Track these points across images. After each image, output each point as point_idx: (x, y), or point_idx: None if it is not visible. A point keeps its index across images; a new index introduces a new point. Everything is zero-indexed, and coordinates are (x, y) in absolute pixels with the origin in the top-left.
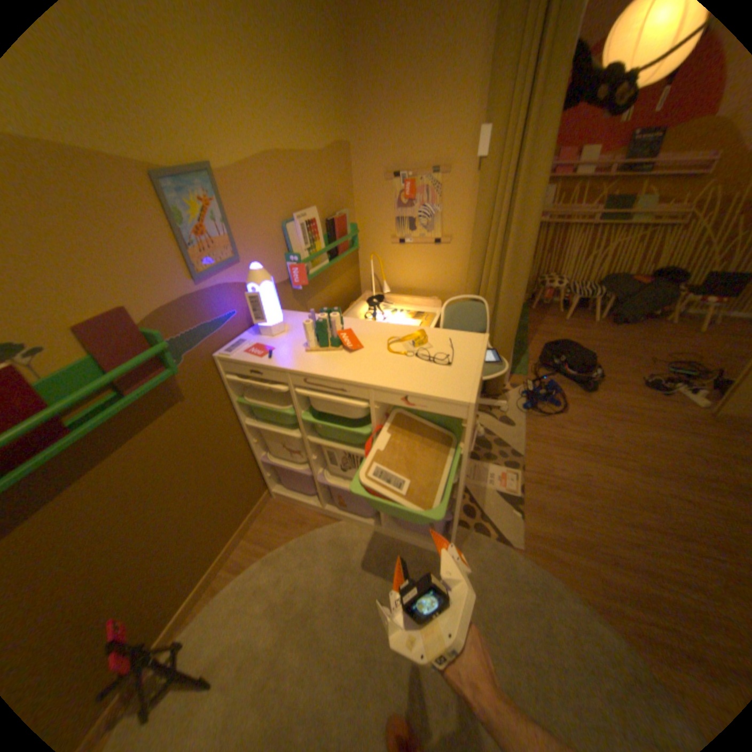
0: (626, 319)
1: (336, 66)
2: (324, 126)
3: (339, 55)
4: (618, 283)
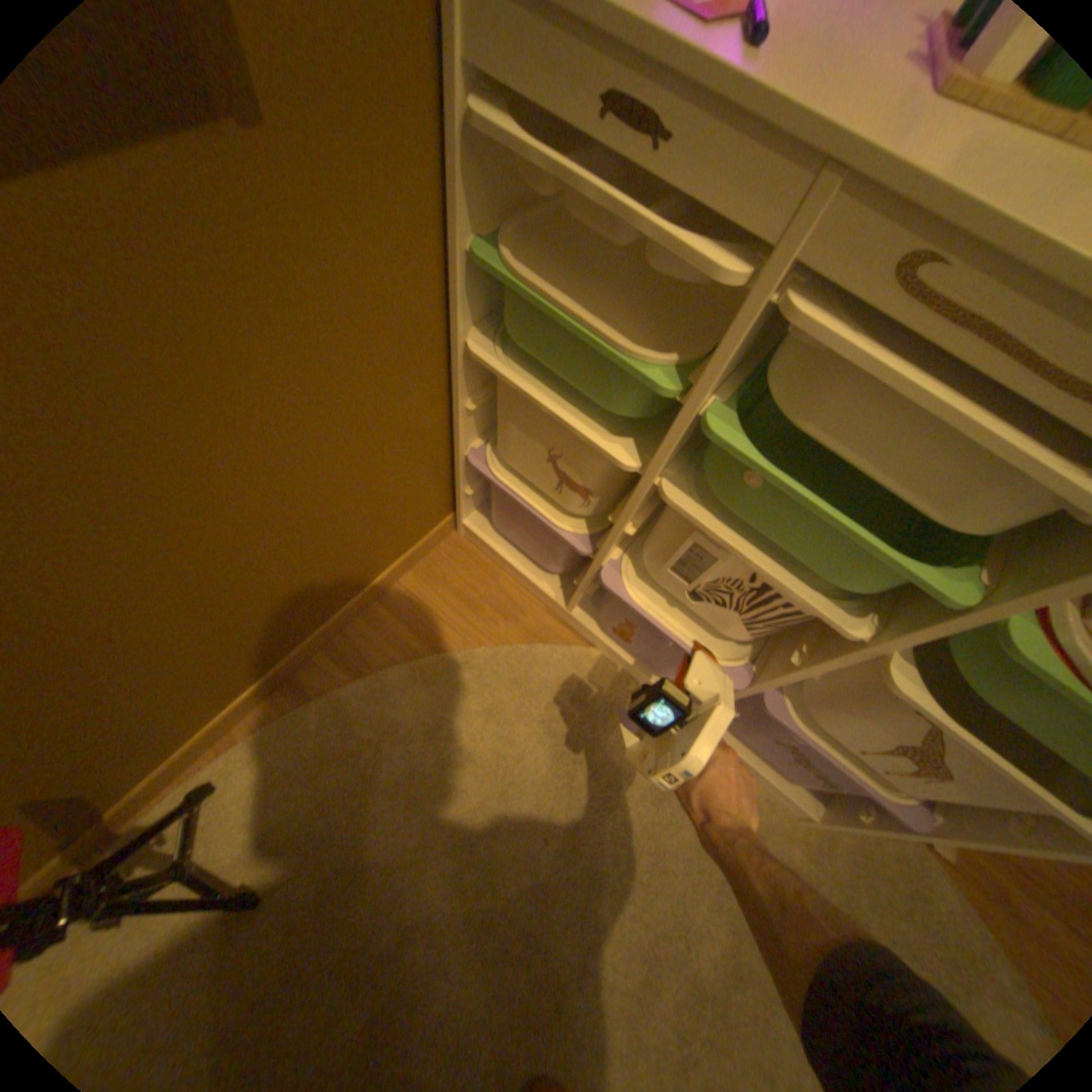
0: None
1: None
2: None
3: None
4: None
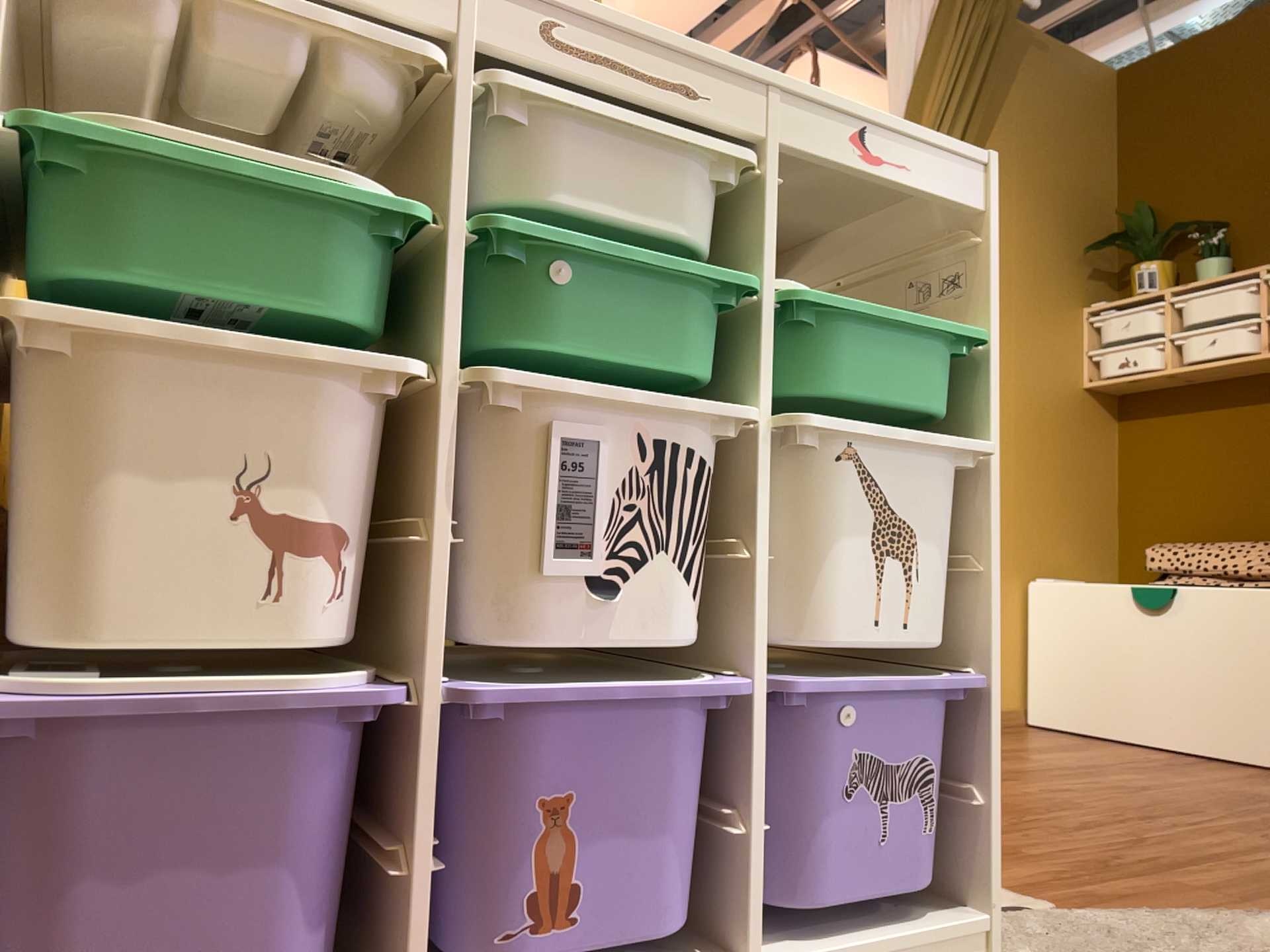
0: None
1: None
2: None
3: None
4: None
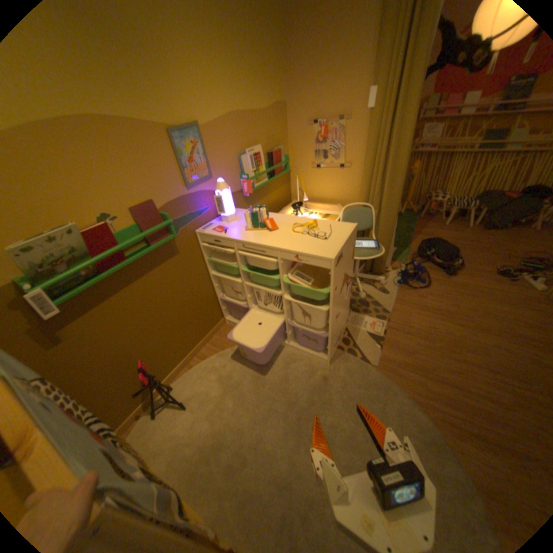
0: (496, 226)
1: (277, 53)
2: (268, 92)
3: (279, 45)
4: (491, 197)
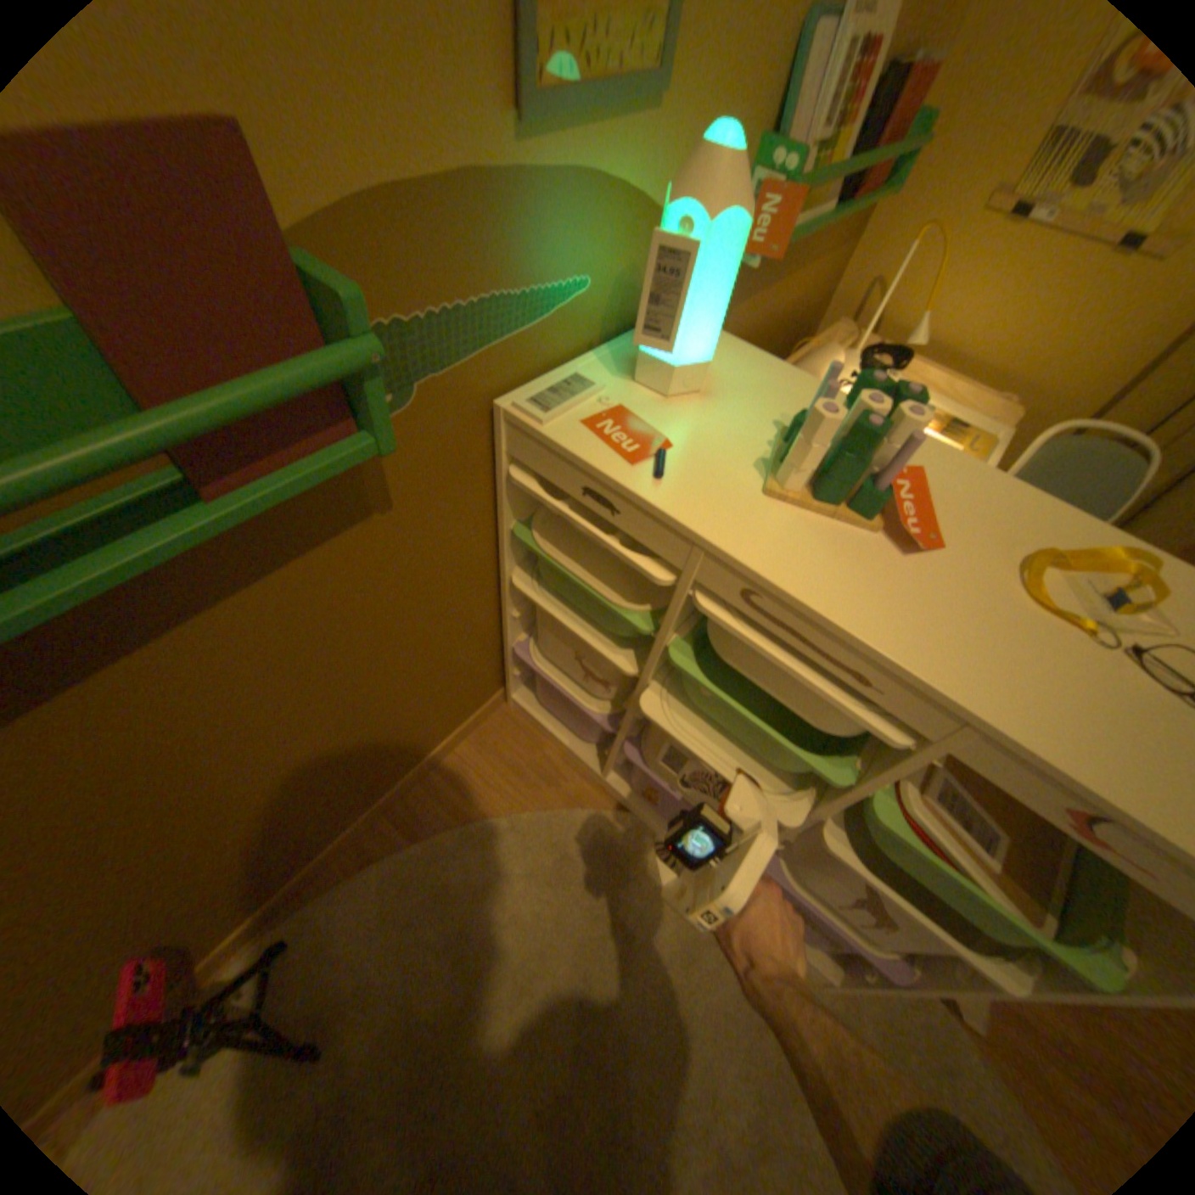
0: None
1: None
2: None
3: None
4: None
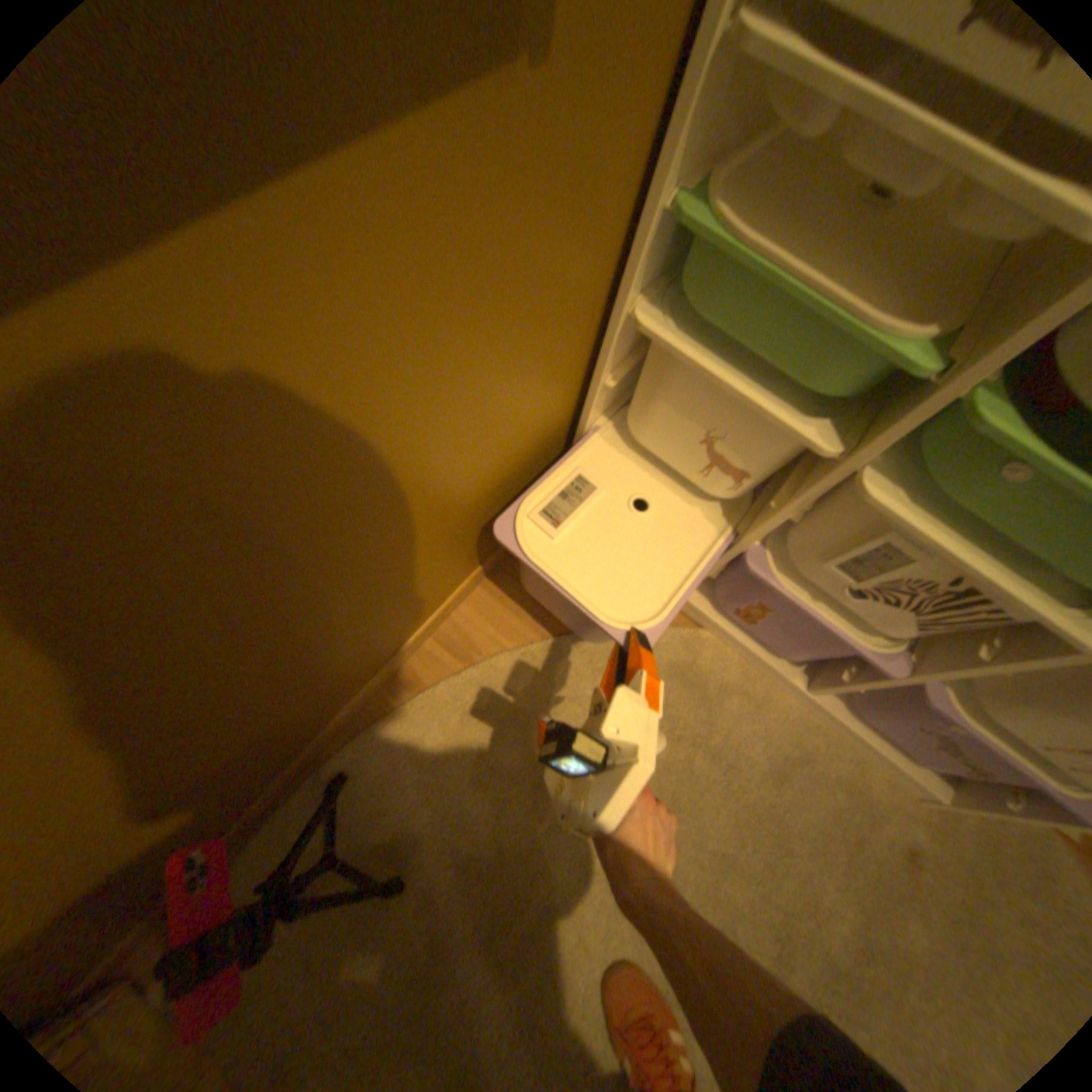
0: None
1: None
2: None
3: None
4: None
